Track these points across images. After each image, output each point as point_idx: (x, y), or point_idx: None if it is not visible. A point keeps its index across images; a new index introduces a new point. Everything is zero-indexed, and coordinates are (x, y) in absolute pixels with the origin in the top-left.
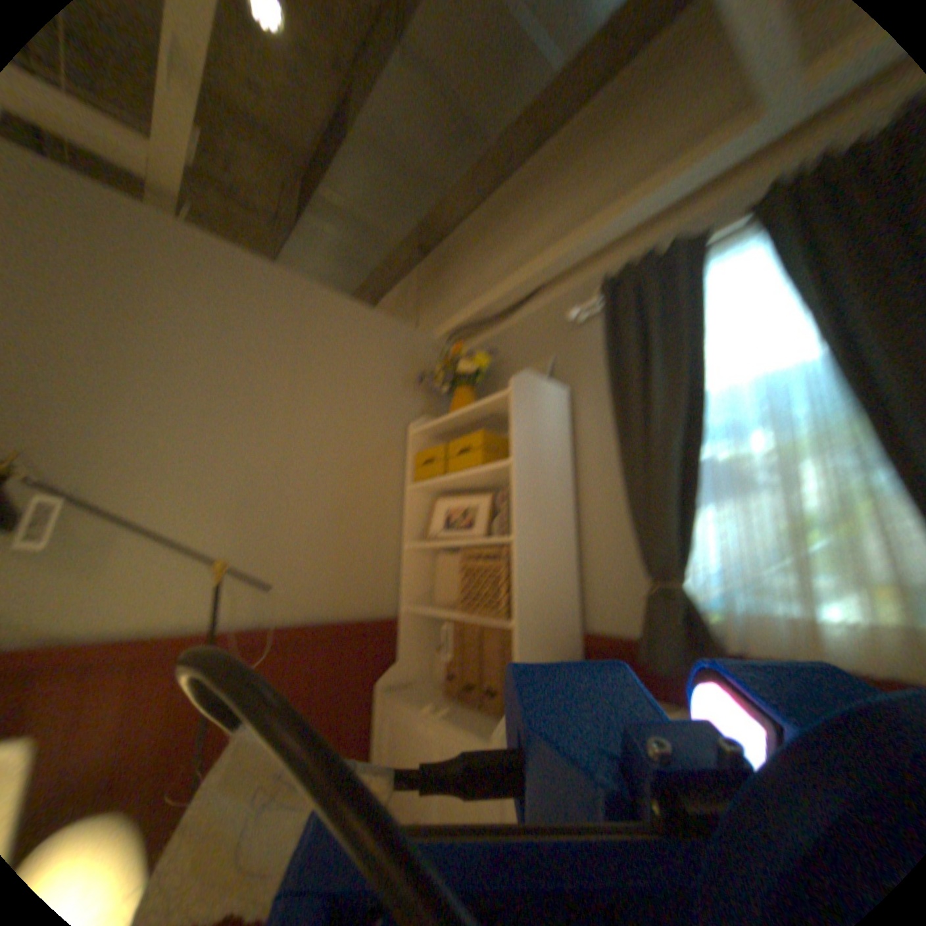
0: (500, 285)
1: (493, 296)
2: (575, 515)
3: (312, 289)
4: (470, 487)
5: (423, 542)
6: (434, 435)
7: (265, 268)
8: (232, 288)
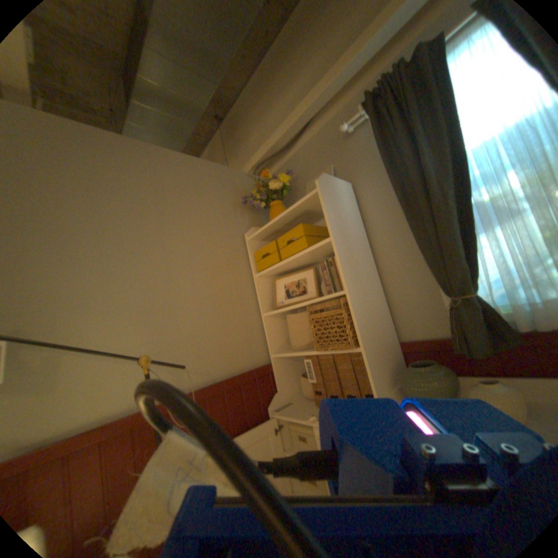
0: (282, 125)
1: (279, 134)
2: (376, 268)
3: (153, 150)
4: (295, 267)
5: (273, 311)
6: (262, 238)
7: (113, 139)
8: (93, 158)
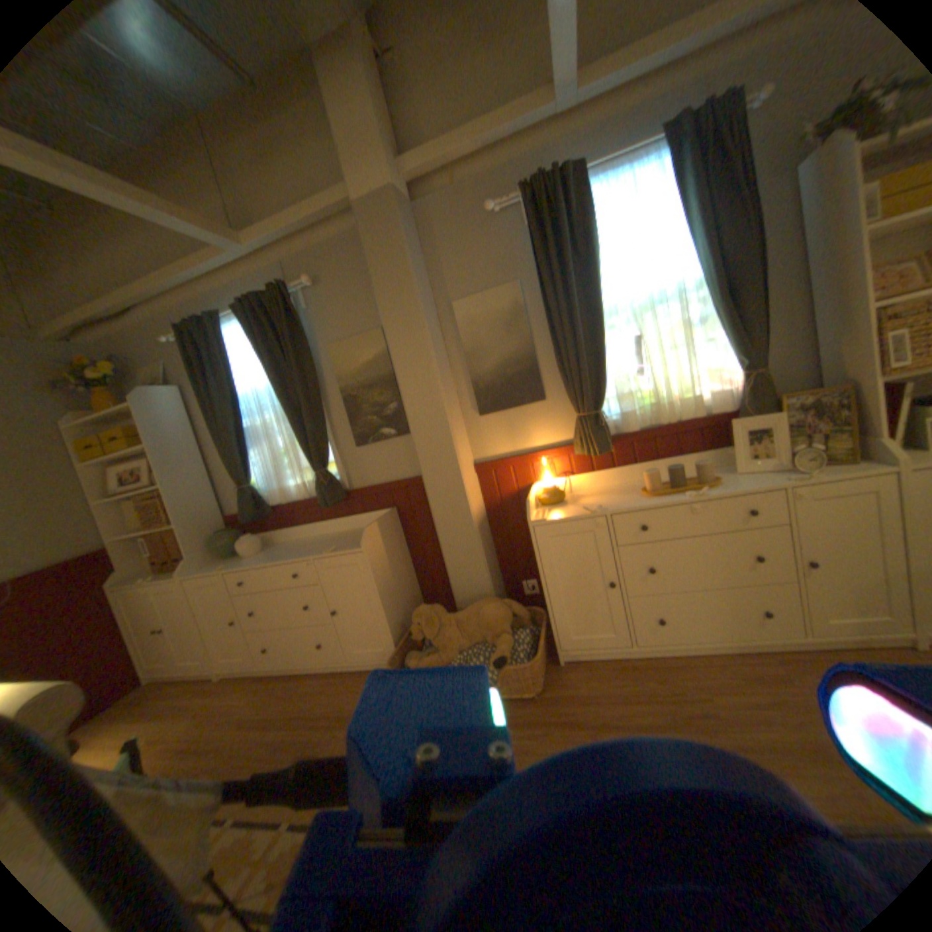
0: (99, 302)
1: (96, 309)
2: (200, 462)
3: None
4: (128, 456)
5: (103, 500)
6: (83, 426)
7: None
8: None
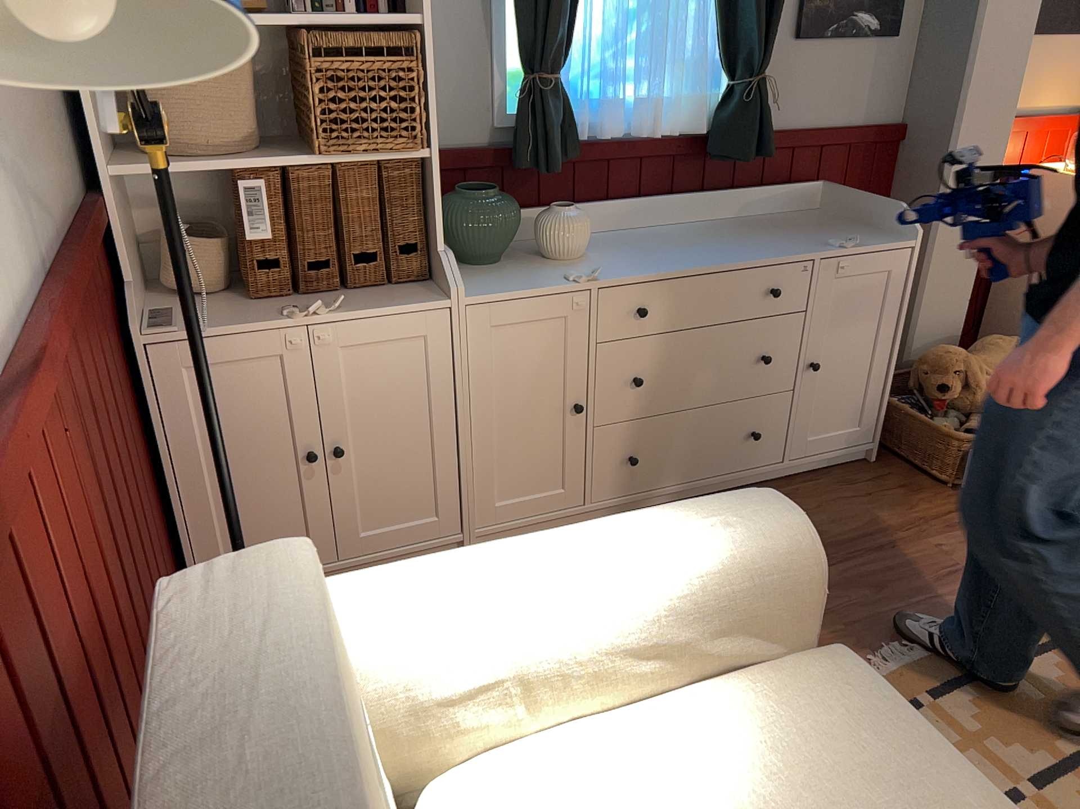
0: None
1: None
2: None
3: None
4: None
5: None
6: None
7: None
8: None
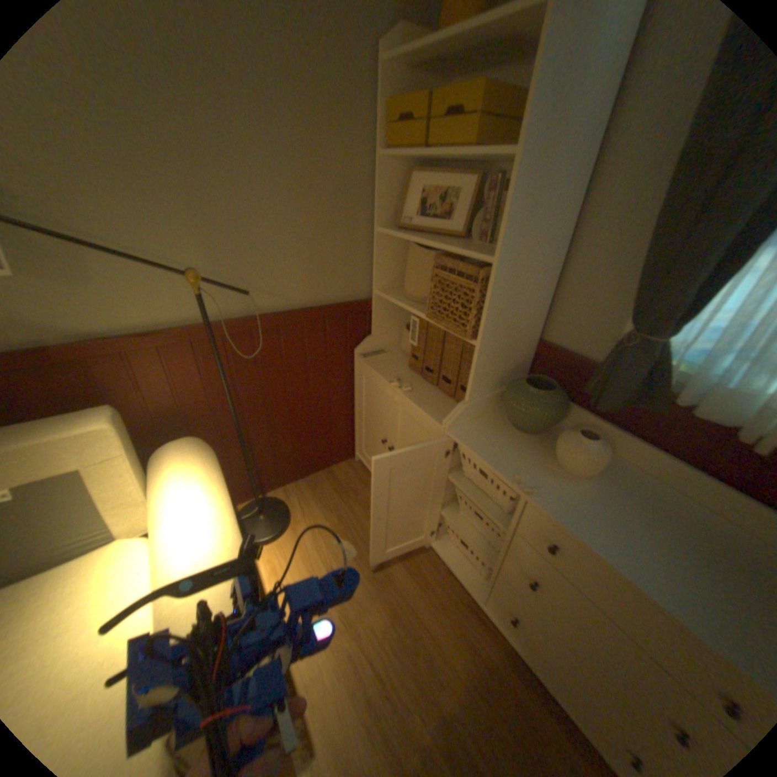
0: None
1: None
2: (574, 223)
3: None
4: (453, 158)
5: (393, 227)
6: (413, 64)
7: None
8: None
